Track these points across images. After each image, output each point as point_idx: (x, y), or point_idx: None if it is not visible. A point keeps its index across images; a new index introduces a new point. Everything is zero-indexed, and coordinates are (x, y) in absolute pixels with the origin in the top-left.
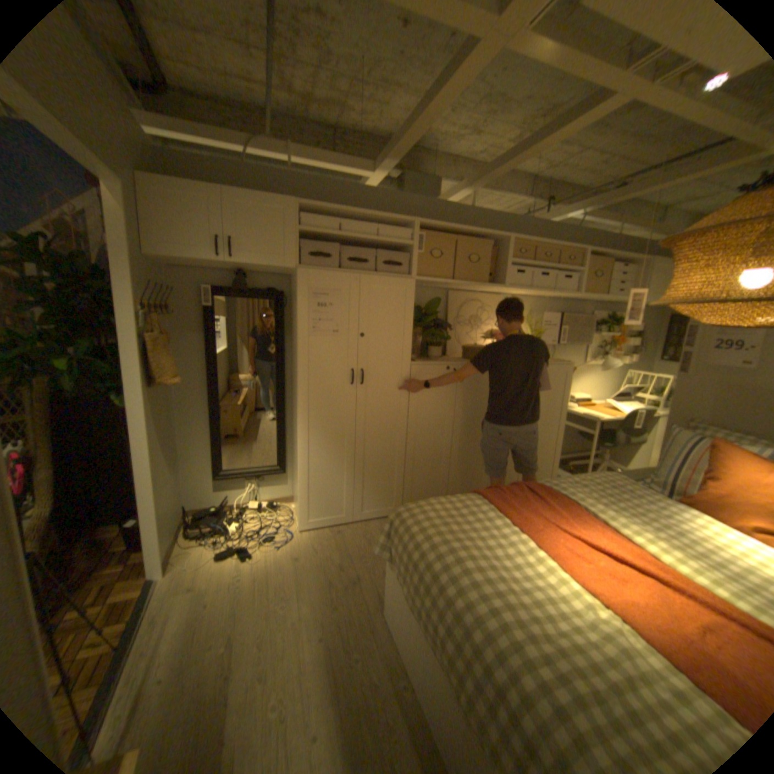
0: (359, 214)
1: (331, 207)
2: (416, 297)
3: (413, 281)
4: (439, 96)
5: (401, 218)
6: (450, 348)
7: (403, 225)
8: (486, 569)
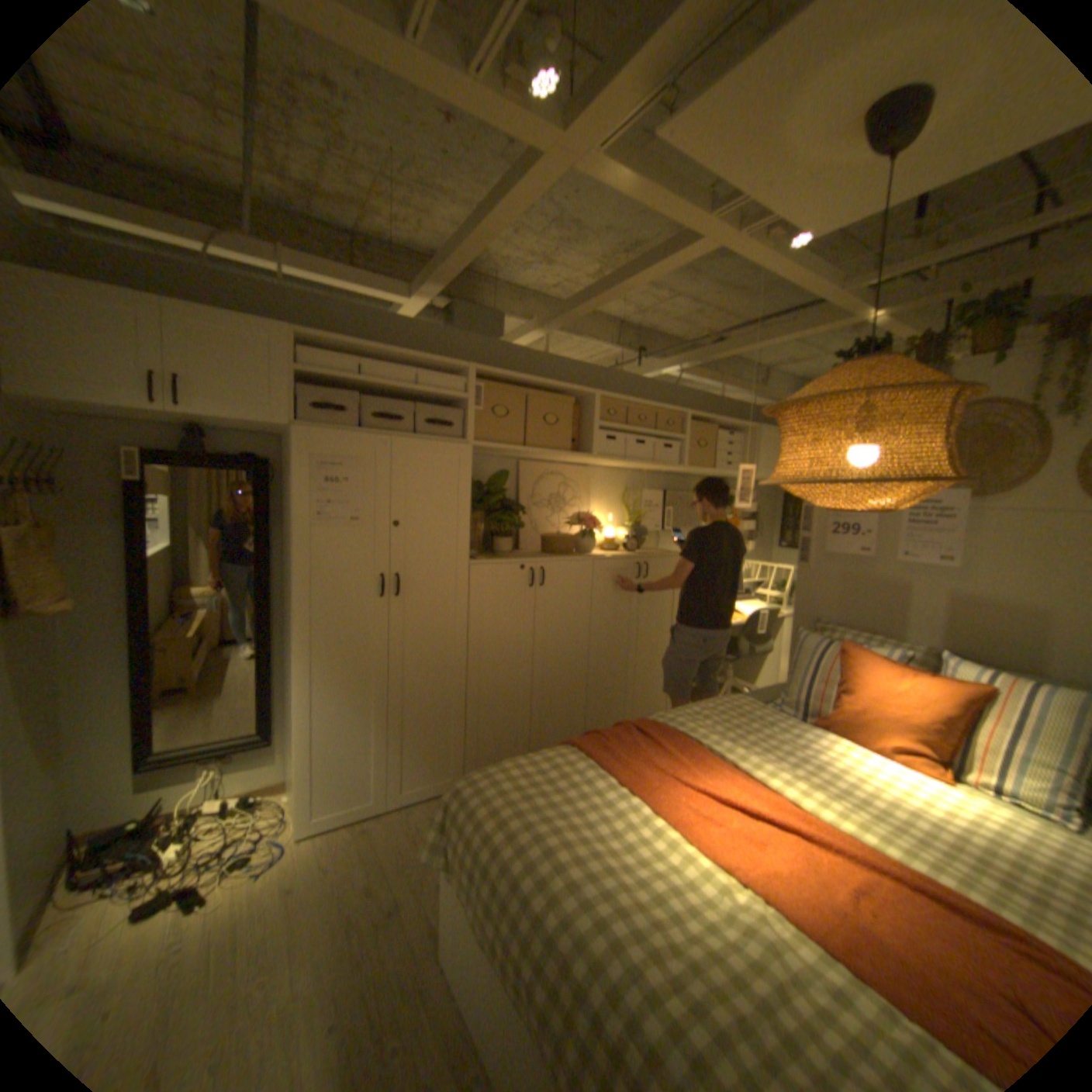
0: (388, 353)
1: (345, 340)
2: (475, 468)
3: (470, 447)
4: (494, 212)
5: (450, 361)
6: (524, 539)
7: (452, 370)
8: (585, 858)
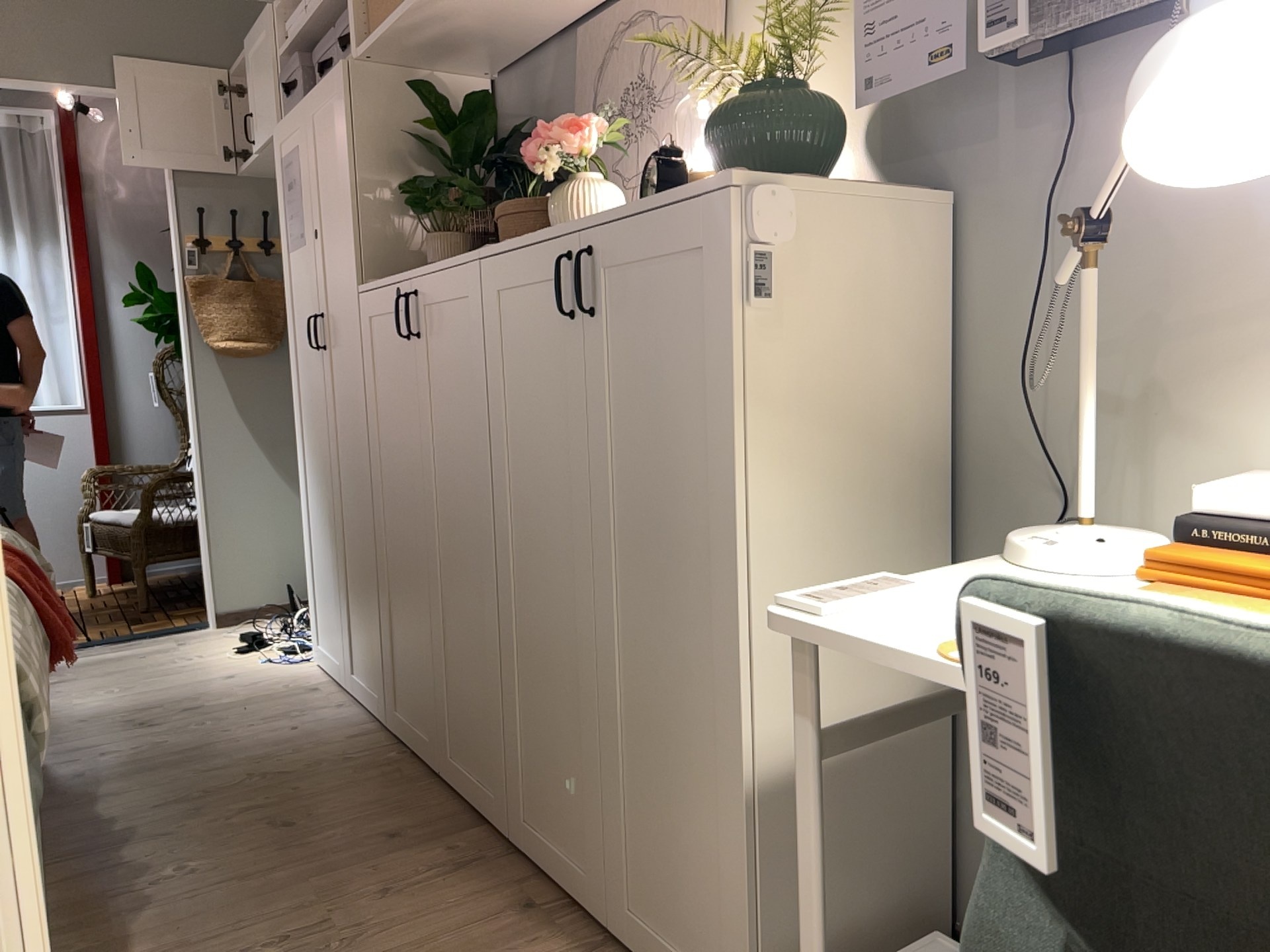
0: None
1: None
2: (526, 91)
3: (345, 63)
4: None
5: None
6: None
7: None
8: None
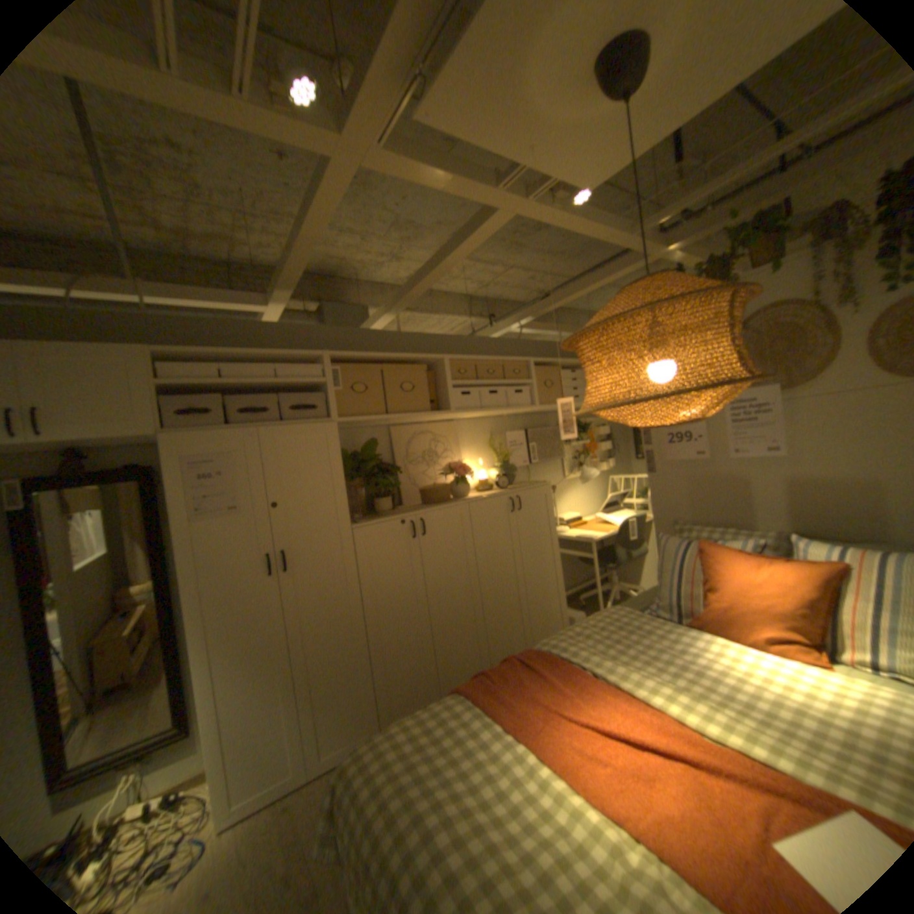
0: (245, 354)
1: (200, 349)
2: (350, 440)
3: (334, 423)
4: (307, 217)
5: (303, 352)
6: (406, 494)
7: (310, 360)
8: (465, 837)
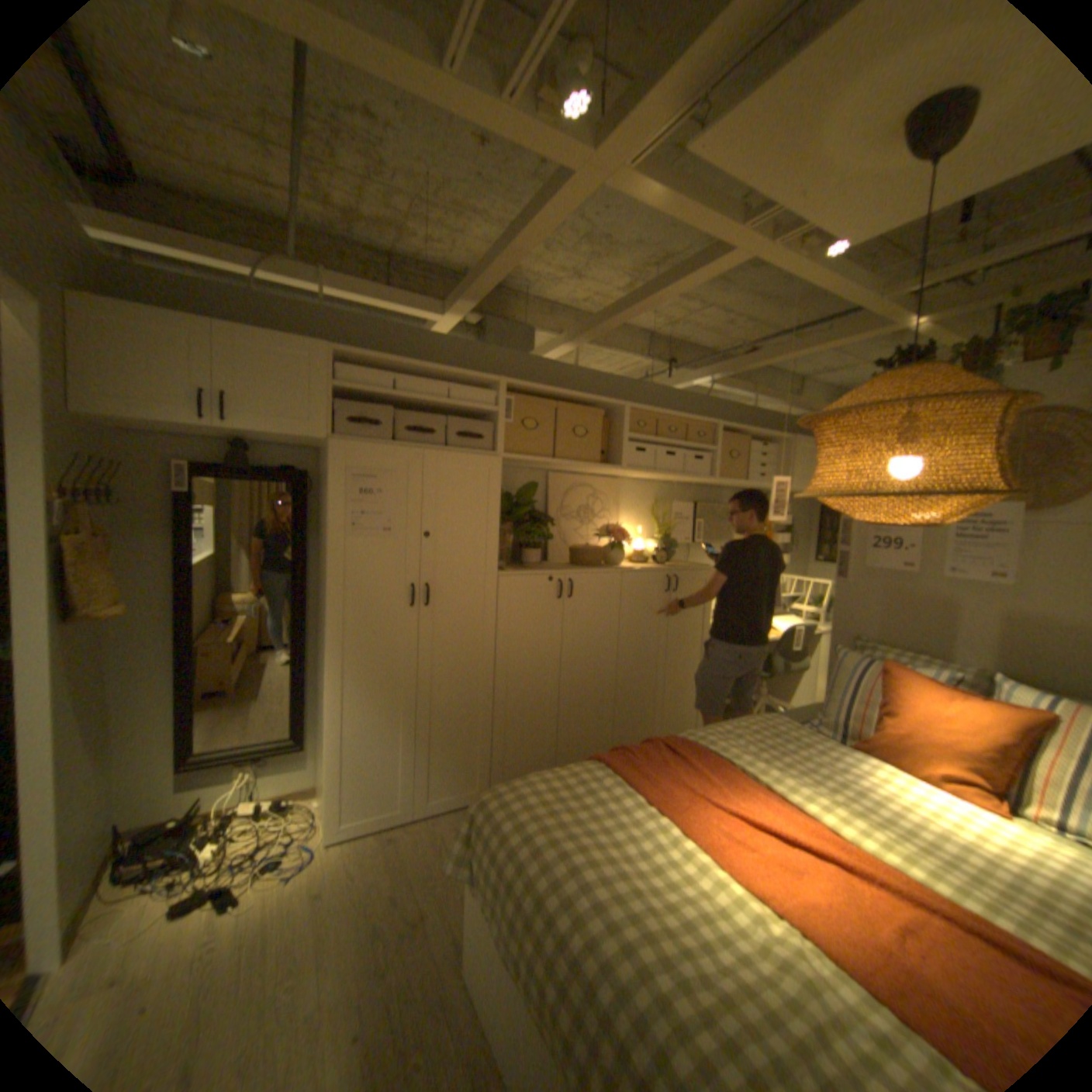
0: (422, 369)
1: (381, 356)
2: (504, 480)
3: (499, 459)
4: (526, 230)
5: (481, 376)
6: (553, 550)
7: (483, 385)
8: (612, 879)
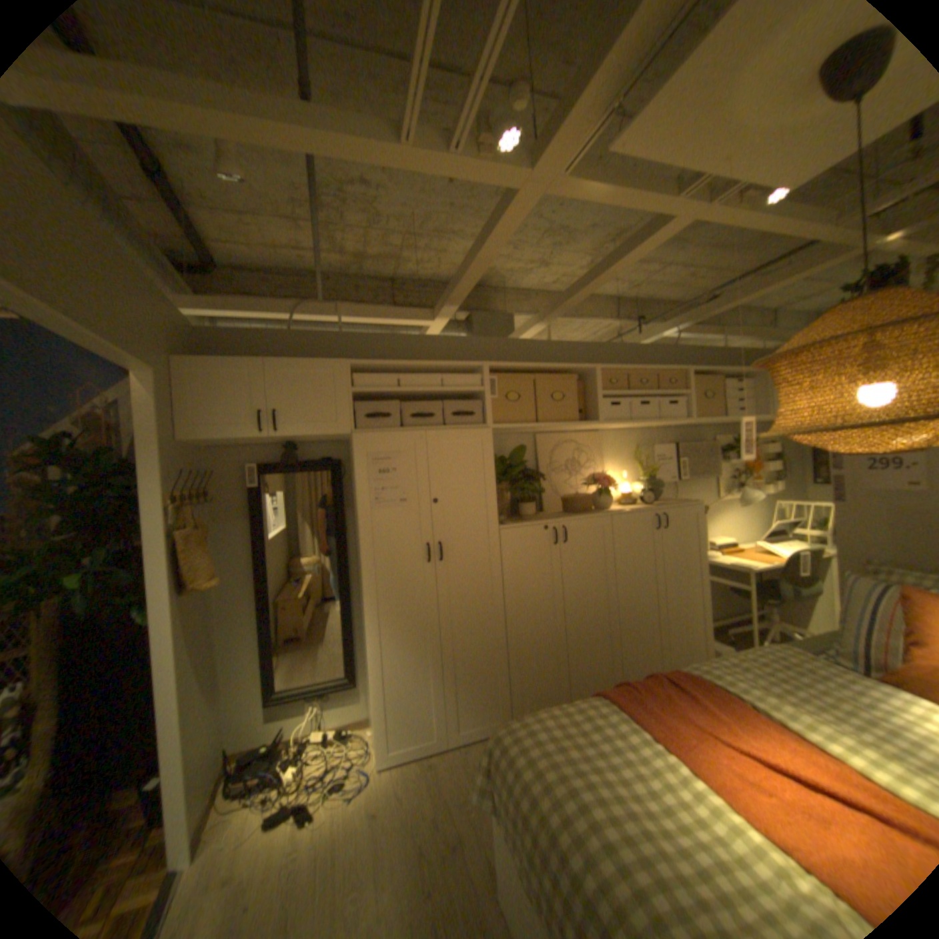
0: (418, 367)
1: (385, 363)
2: (497, 446)
3: (489, 430)
4: (486, 243)
5: (466, 364)
6: (546, 502)
7: (469, 371)
8: (621, 820)
